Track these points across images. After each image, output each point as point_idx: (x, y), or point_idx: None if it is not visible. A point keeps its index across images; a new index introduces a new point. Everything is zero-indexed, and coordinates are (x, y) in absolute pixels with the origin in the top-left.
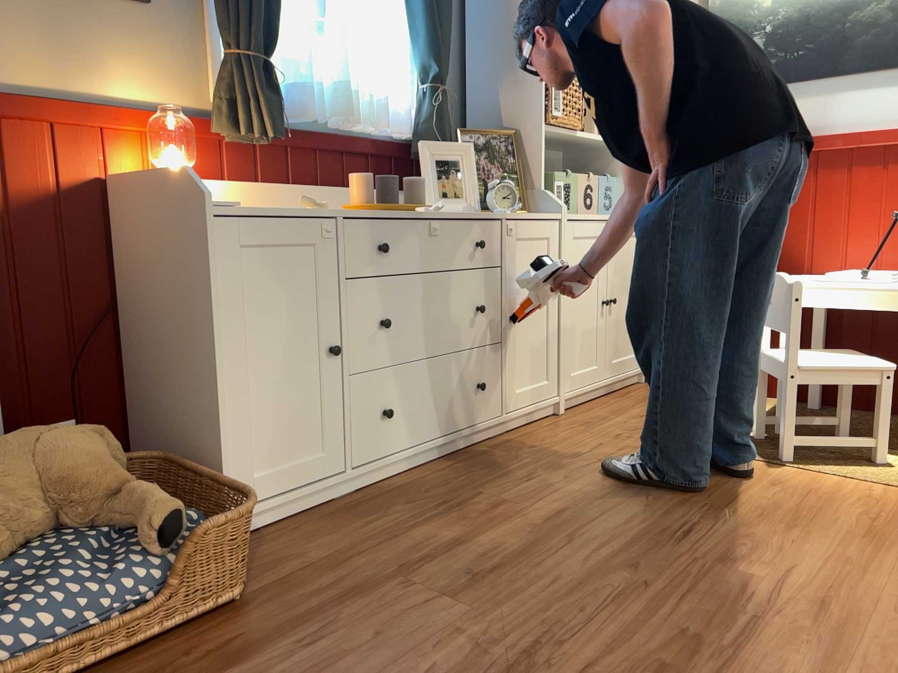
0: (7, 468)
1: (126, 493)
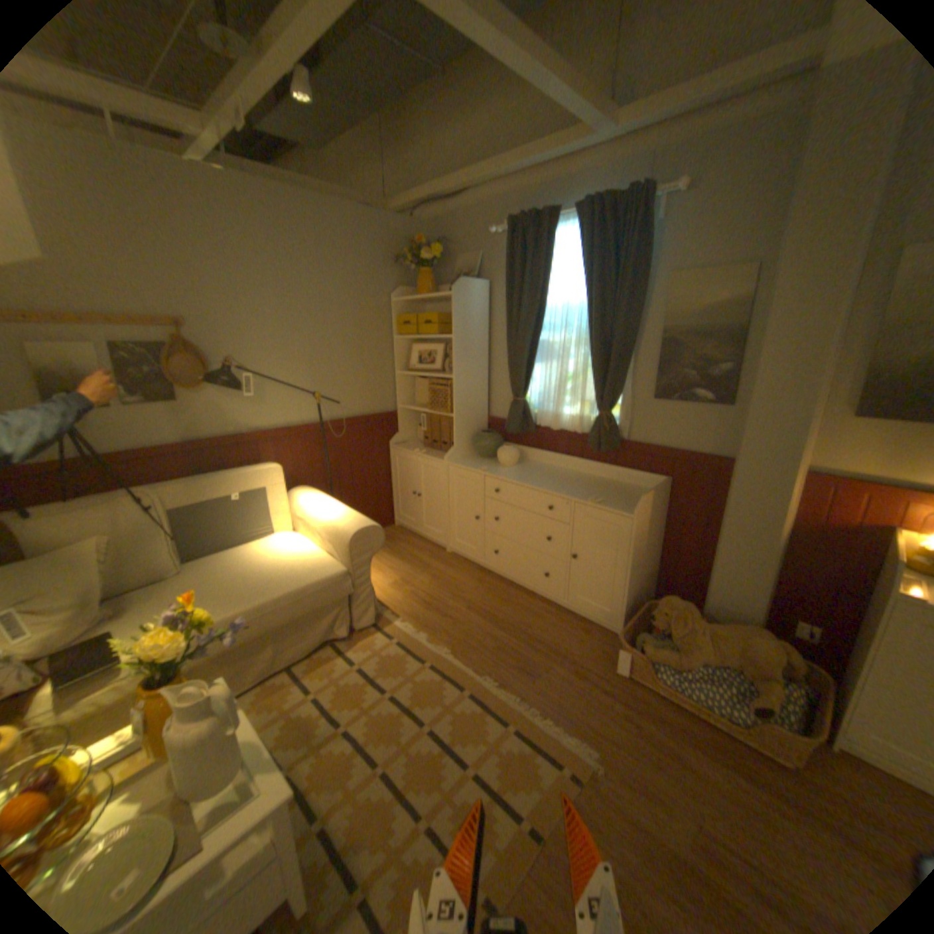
0: (736, 640)
1: (771, 685)
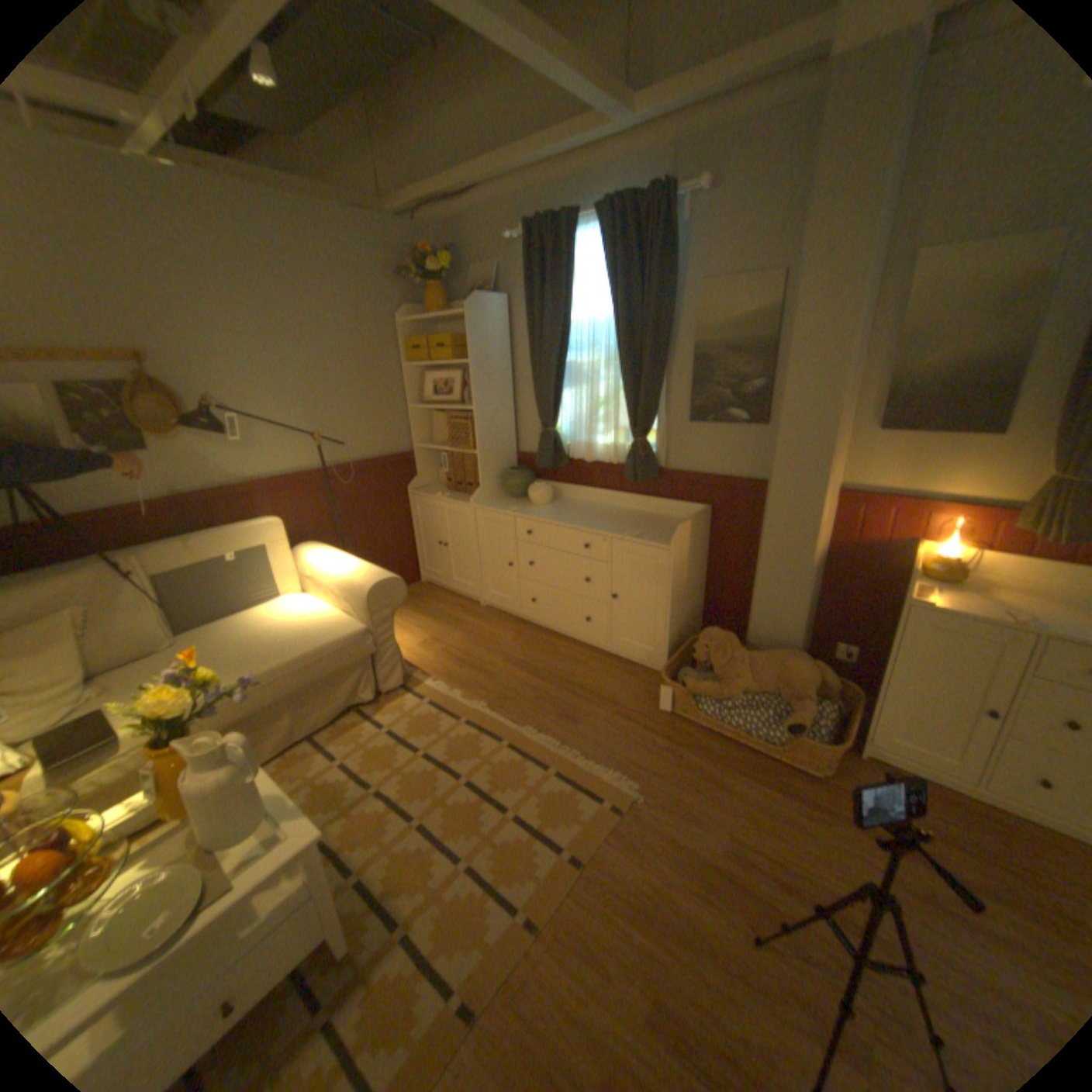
0: (773, 664)
1: (804, 703)
